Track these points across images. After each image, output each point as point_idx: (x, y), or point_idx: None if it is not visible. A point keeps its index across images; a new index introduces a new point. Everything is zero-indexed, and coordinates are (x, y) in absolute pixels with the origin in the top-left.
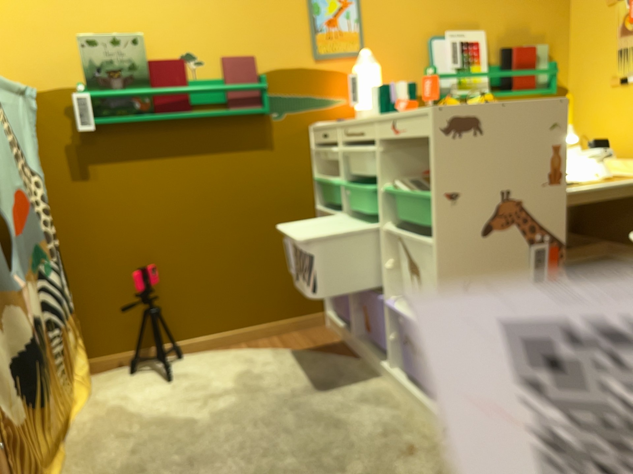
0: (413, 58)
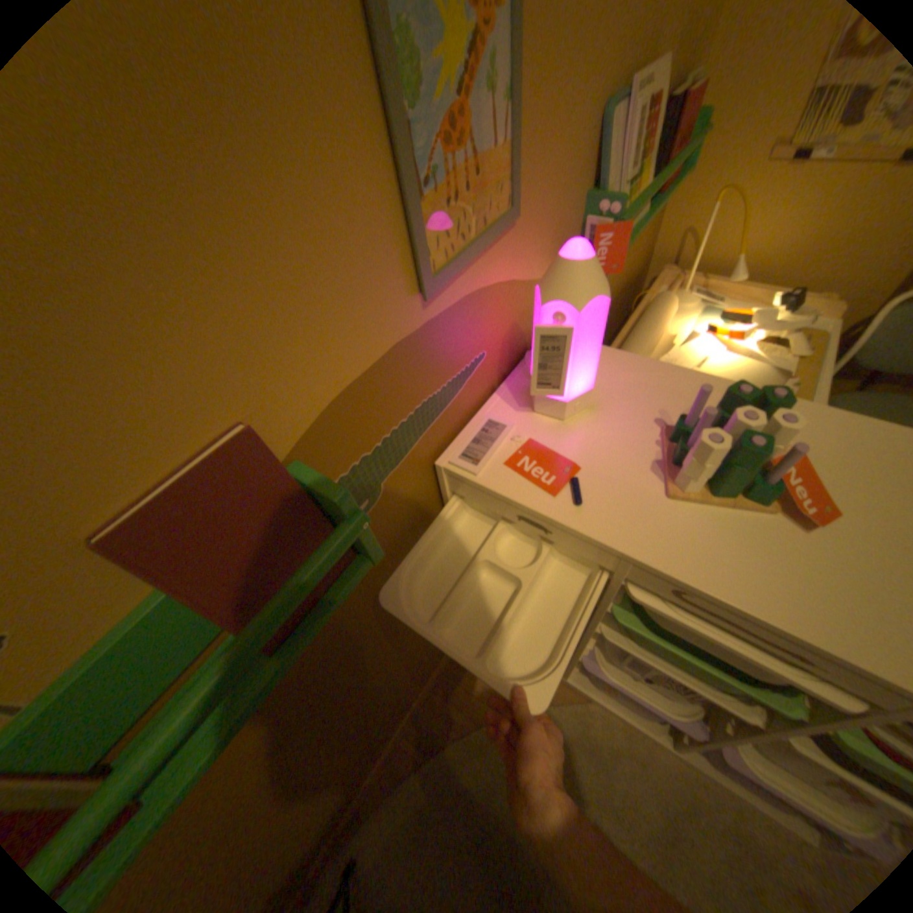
0: (580, 173)
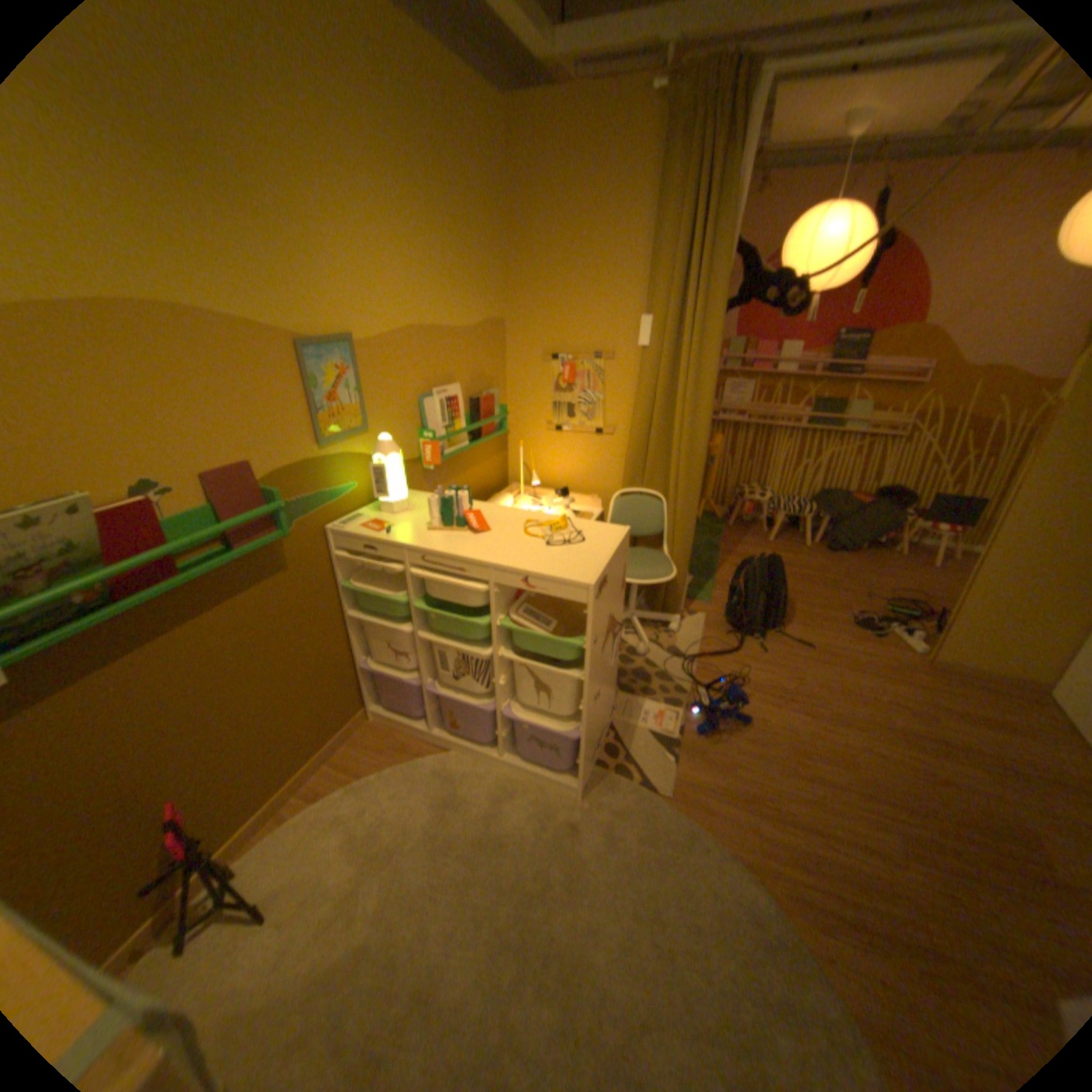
0: (409, 422)
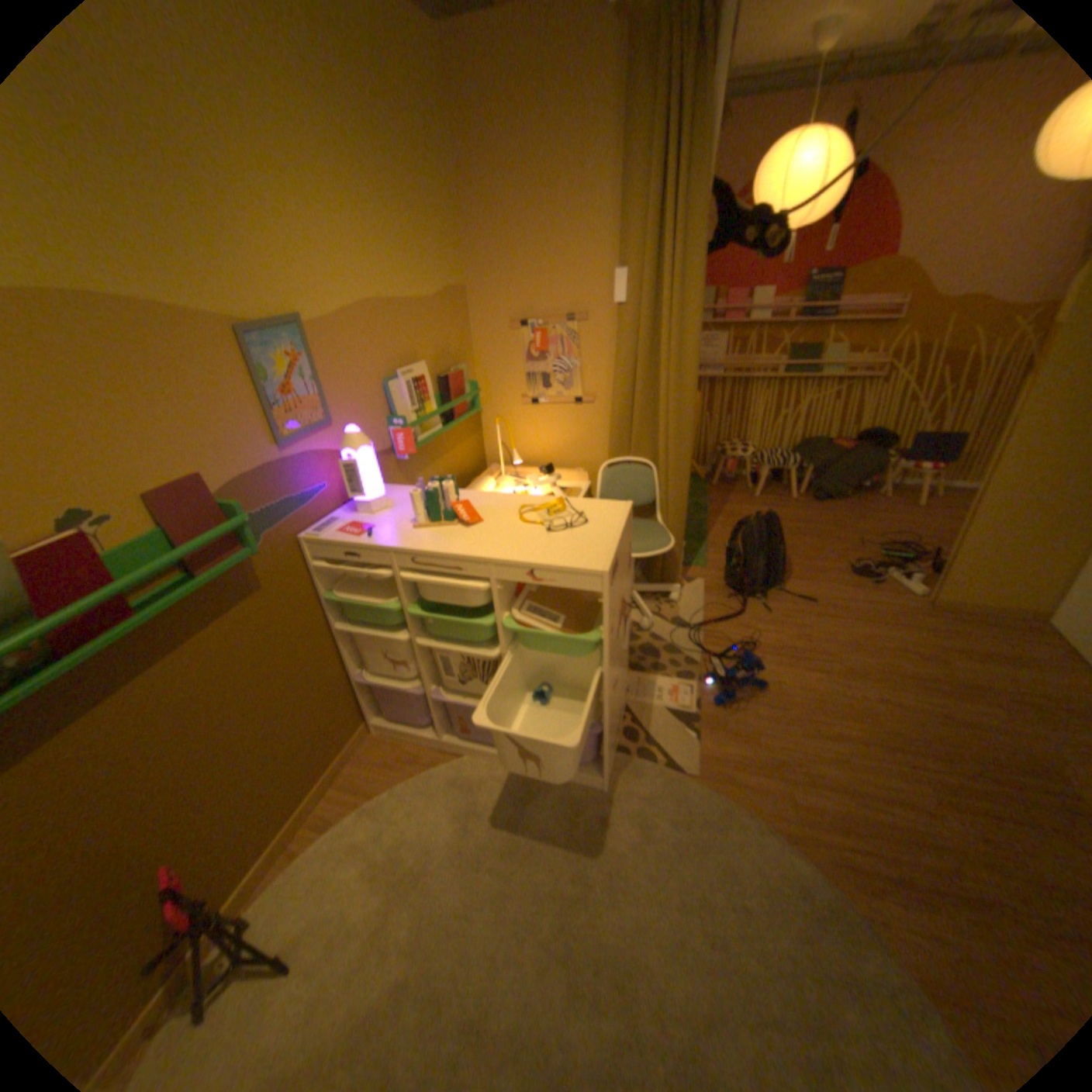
0: (375, 409)
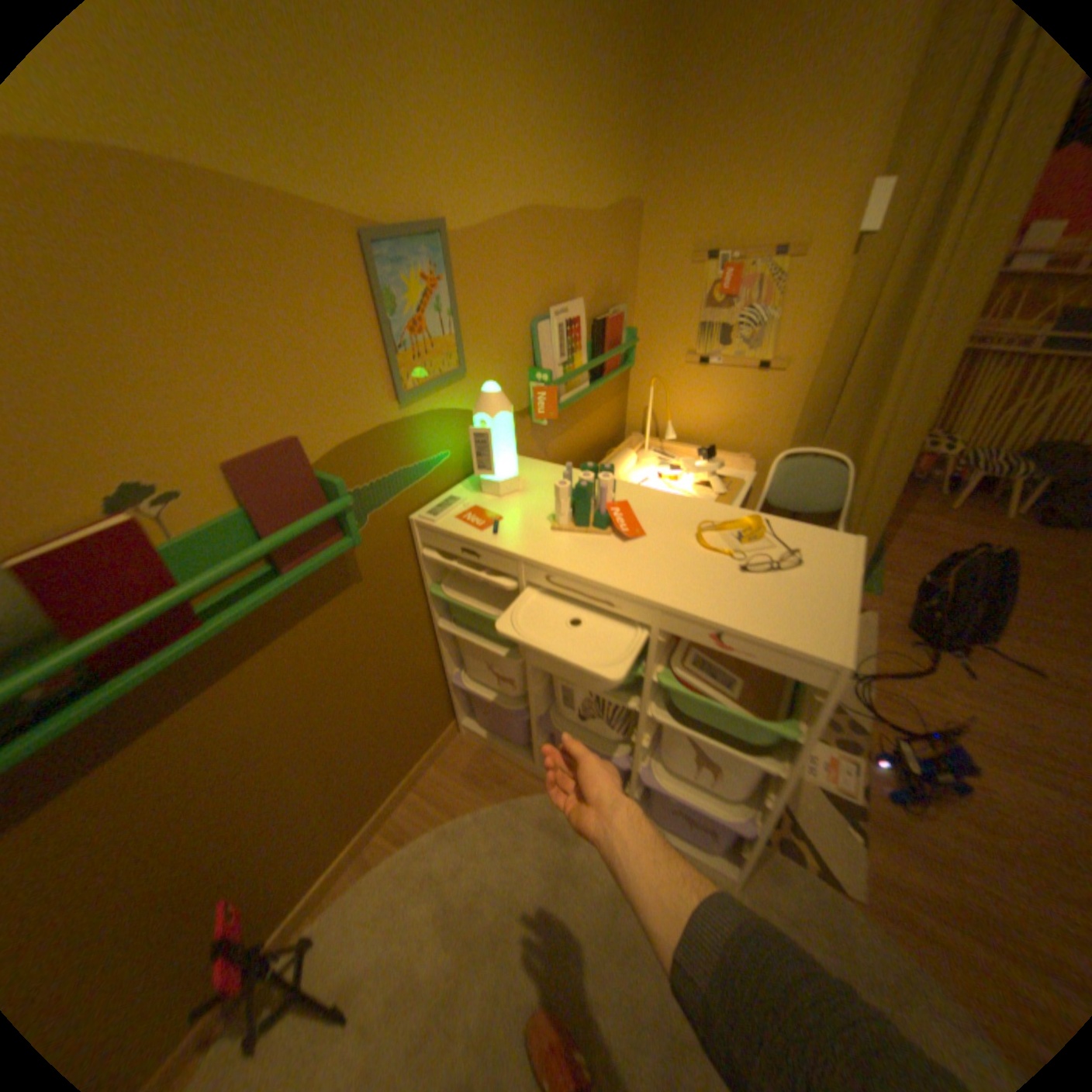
0: (517, 357)
